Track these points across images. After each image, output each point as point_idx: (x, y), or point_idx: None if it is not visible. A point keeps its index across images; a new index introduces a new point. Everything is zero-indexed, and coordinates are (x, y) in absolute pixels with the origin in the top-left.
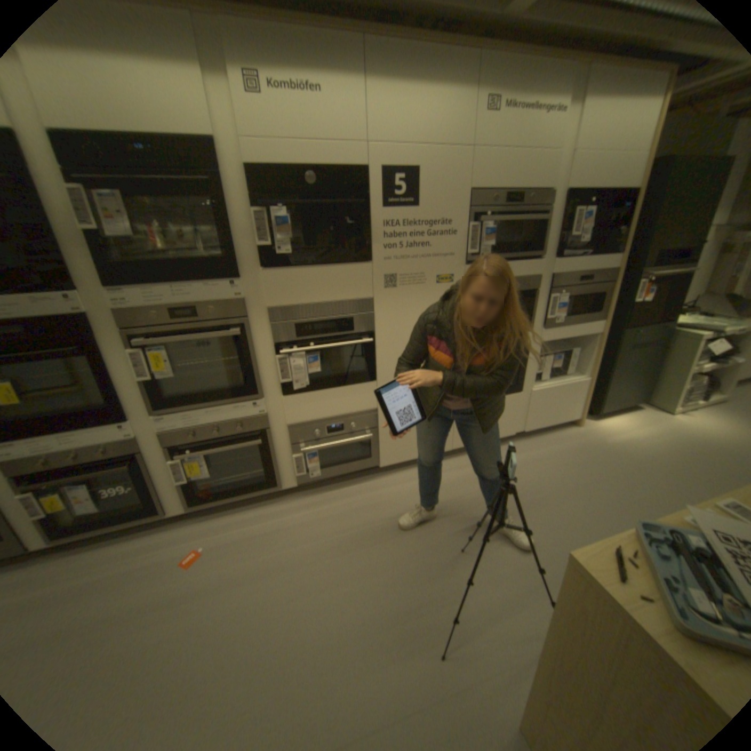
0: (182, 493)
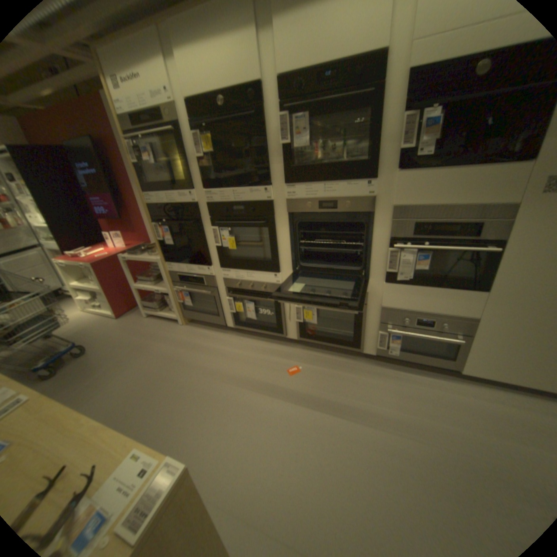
0: (299, 327)
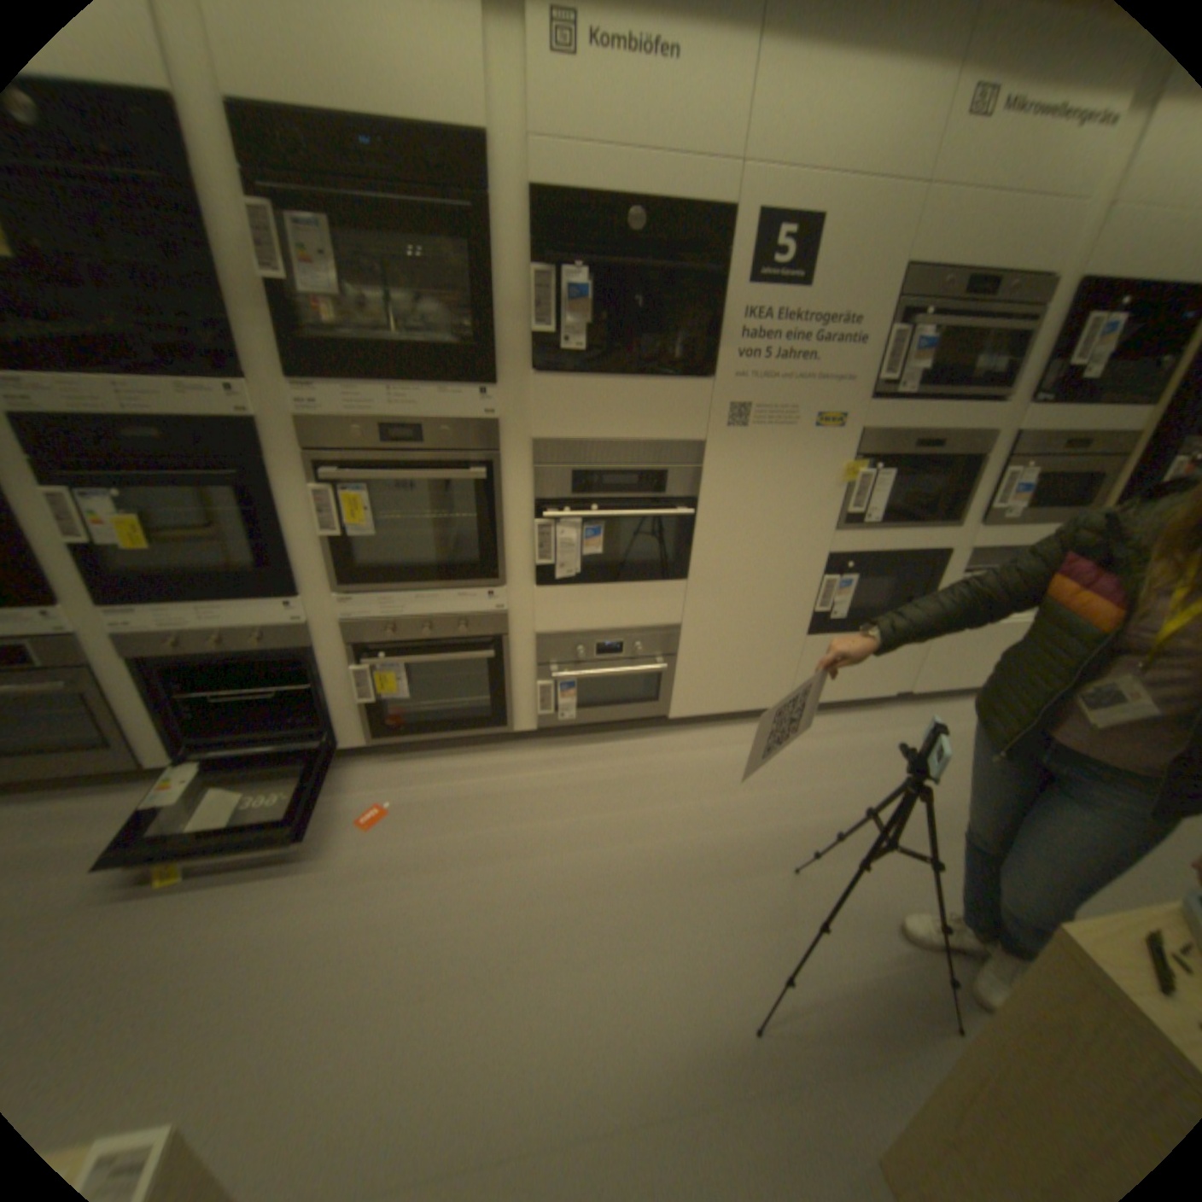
0: (365, 716)
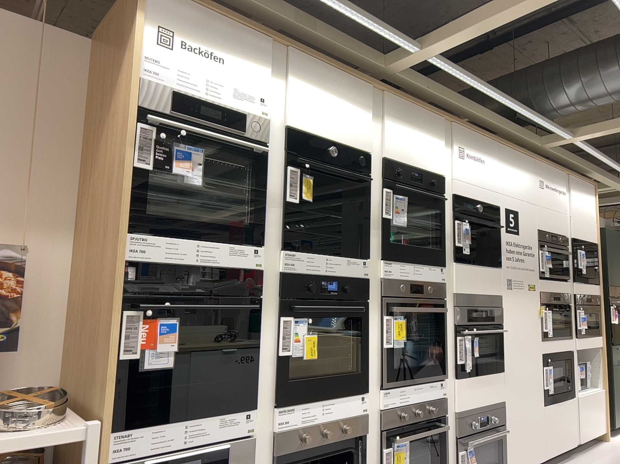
0: None
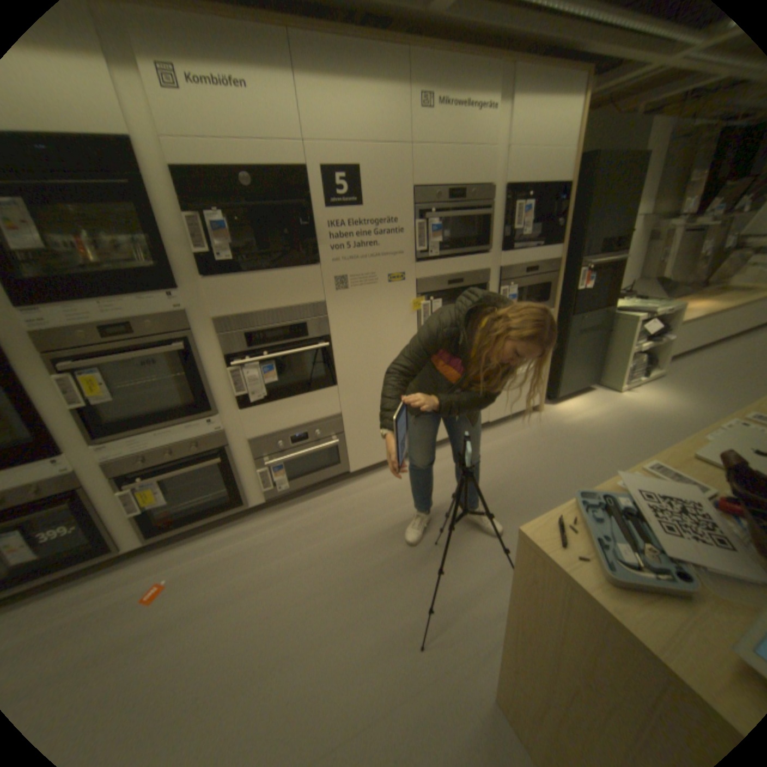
0: (136, 524)
